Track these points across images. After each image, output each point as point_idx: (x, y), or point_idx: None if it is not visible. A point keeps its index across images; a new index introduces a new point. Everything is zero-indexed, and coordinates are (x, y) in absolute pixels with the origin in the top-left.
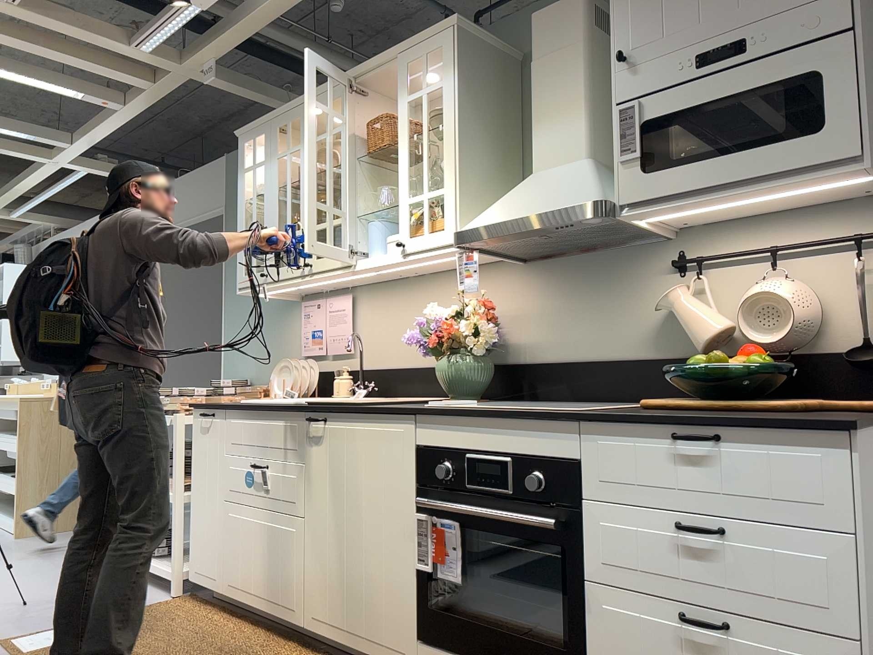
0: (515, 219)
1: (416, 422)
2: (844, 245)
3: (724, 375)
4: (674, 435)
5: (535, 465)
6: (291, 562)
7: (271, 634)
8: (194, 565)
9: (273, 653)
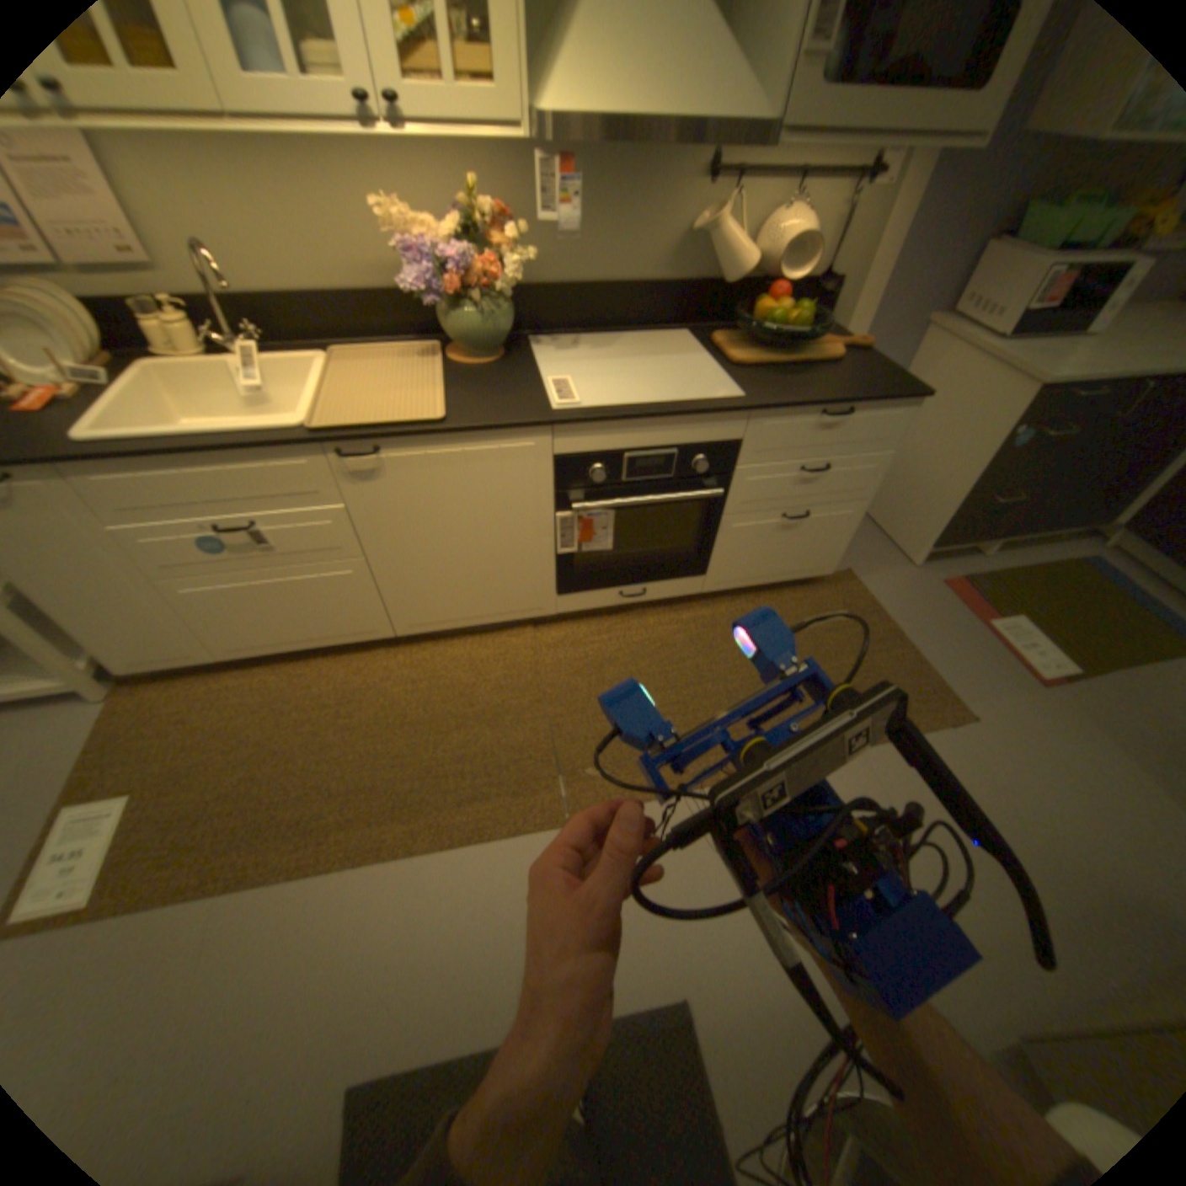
0: (659, 120)
1: (553, 434)
2: (847, 172)
3: (787, 325)
4: (830, 415)
5: (700, 451)
6: (357, 600)
7: (333, 658)
8: (121, 663)
9: (380, 673)
